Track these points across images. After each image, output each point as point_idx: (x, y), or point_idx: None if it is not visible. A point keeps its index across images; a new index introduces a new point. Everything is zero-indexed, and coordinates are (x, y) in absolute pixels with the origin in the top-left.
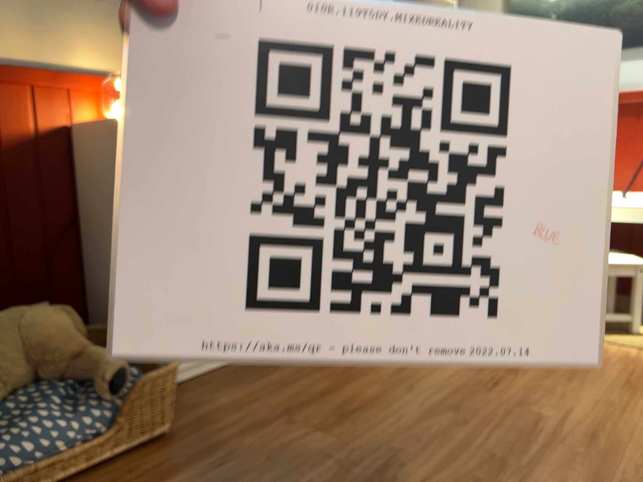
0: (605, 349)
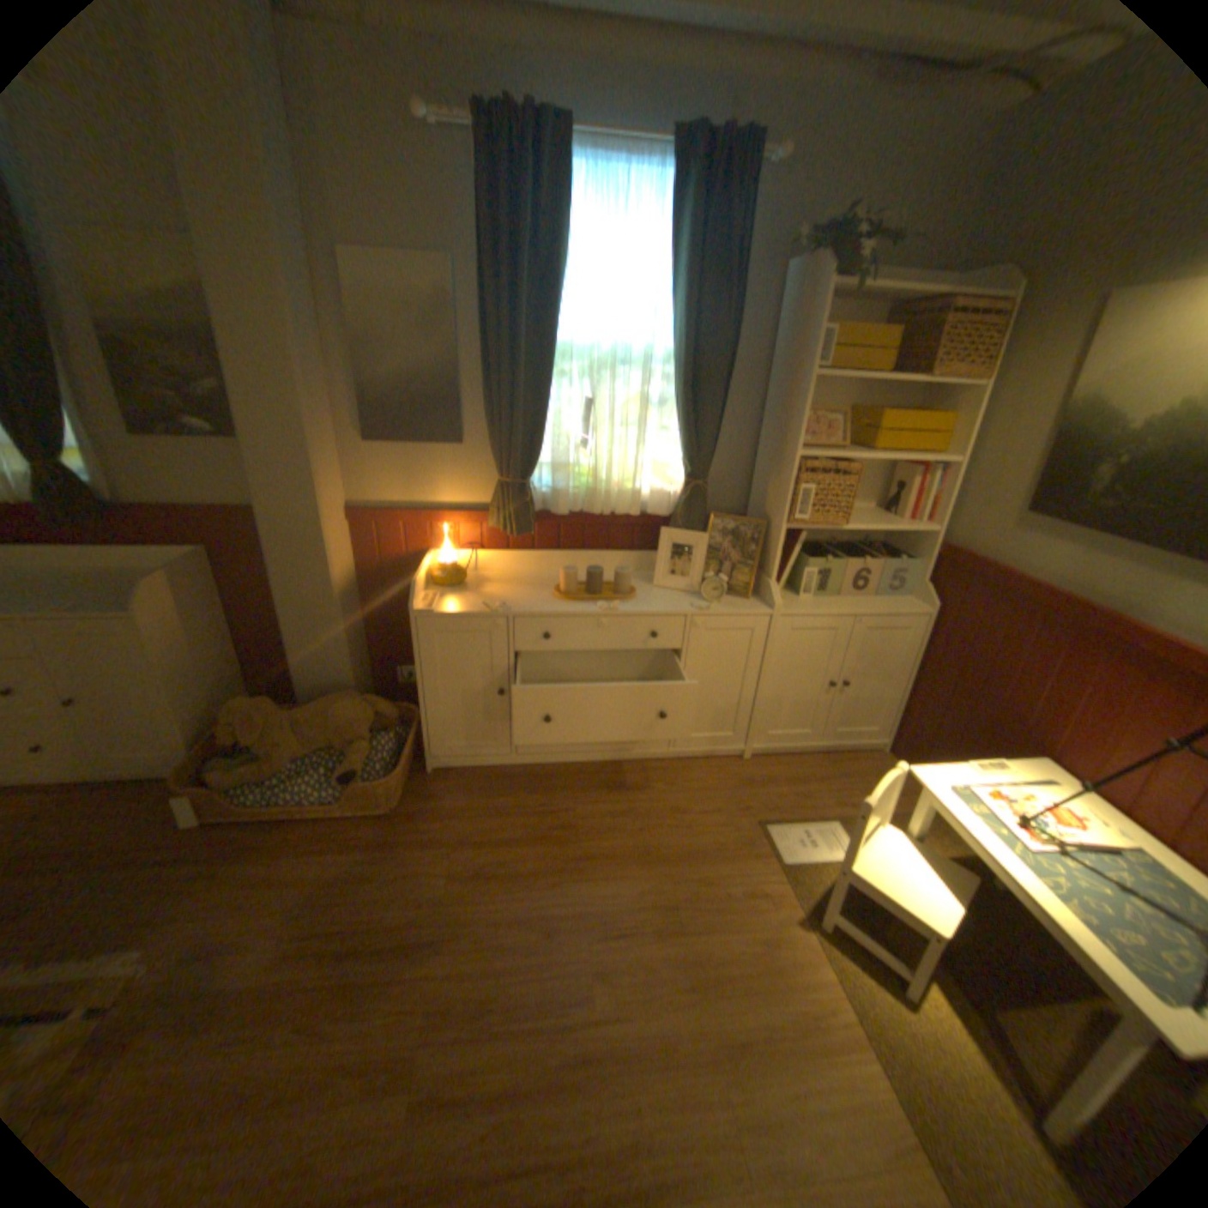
0: (818, 989)
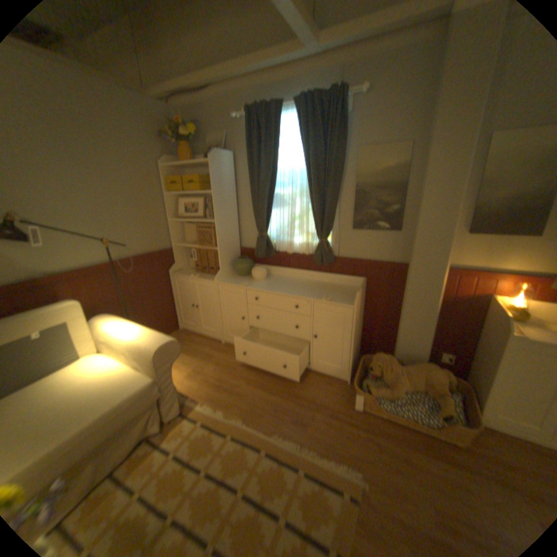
0: None
